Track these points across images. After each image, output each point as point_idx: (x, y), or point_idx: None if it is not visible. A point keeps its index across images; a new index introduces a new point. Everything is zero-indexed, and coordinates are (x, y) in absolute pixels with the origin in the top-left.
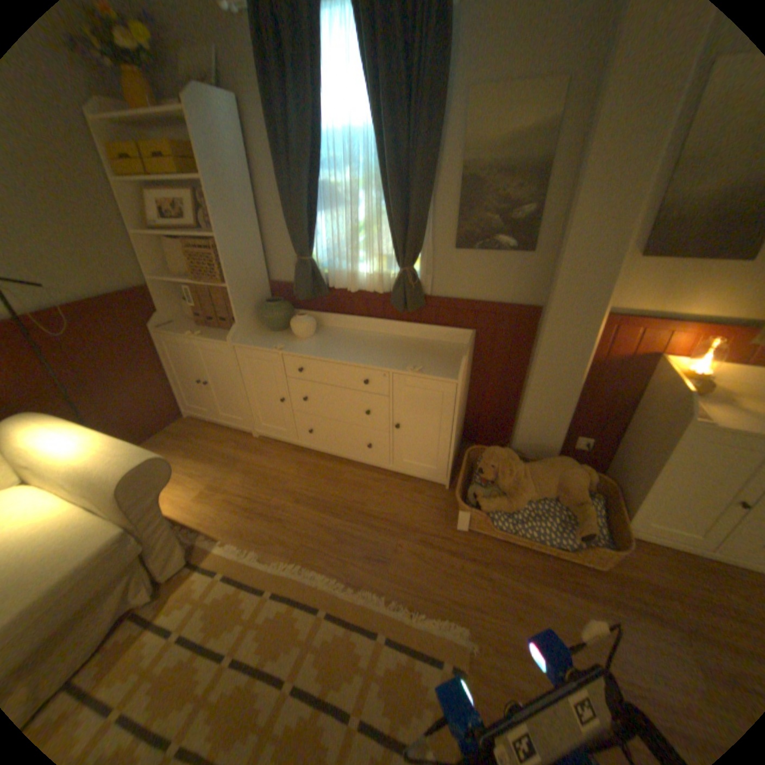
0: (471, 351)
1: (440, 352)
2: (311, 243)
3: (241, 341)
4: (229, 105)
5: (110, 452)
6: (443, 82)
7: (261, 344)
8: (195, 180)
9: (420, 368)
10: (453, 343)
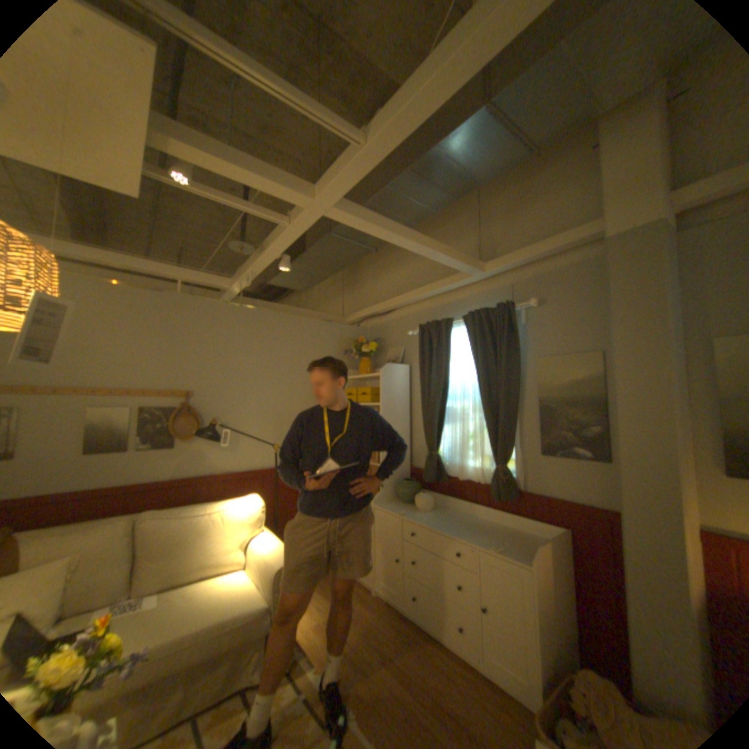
0: (568, 552)
1: (533, 544)
2: (437, 443)
3: (379, 506)
4: (404, 370)
5: (282, 553)
6: (516, 357)
7: (391, 510)
8: (379, 405)
9: (501, 550)
10: (550, 540)
